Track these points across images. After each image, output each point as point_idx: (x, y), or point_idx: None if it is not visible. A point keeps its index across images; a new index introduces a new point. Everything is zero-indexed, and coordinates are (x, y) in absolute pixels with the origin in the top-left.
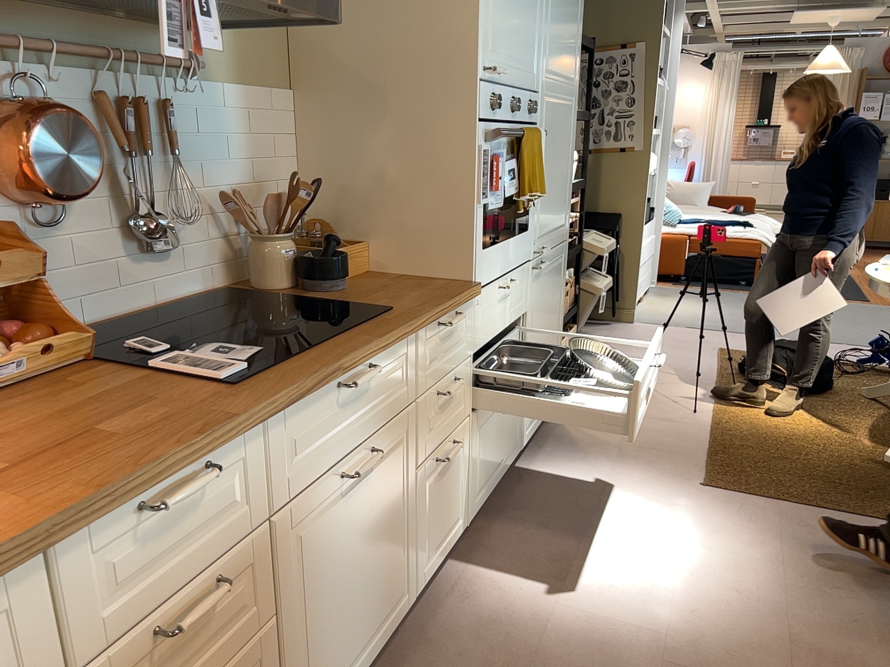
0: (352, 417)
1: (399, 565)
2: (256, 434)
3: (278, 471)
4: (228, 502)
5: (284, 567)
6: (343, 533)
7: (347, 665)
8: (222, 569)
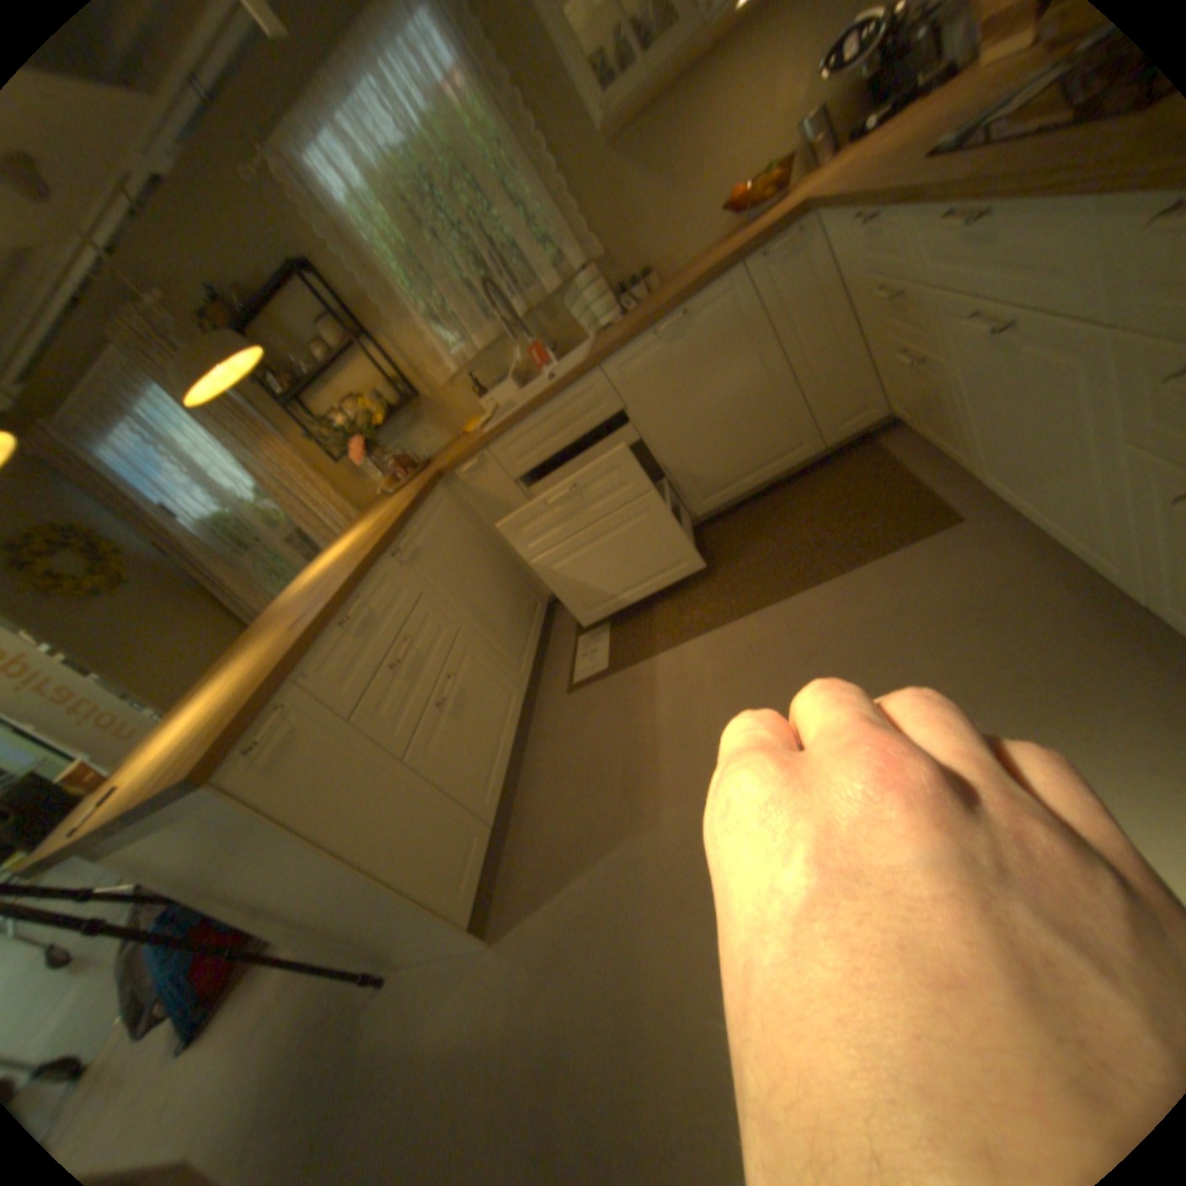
0: (984, 259)
1: (1100, 515)
2: (899, 210)
3: (923, 252)
4: (898, 247)
5: (946, 333)
6: (998, 372)
7: (1030, 497)
8: (907, 287)
